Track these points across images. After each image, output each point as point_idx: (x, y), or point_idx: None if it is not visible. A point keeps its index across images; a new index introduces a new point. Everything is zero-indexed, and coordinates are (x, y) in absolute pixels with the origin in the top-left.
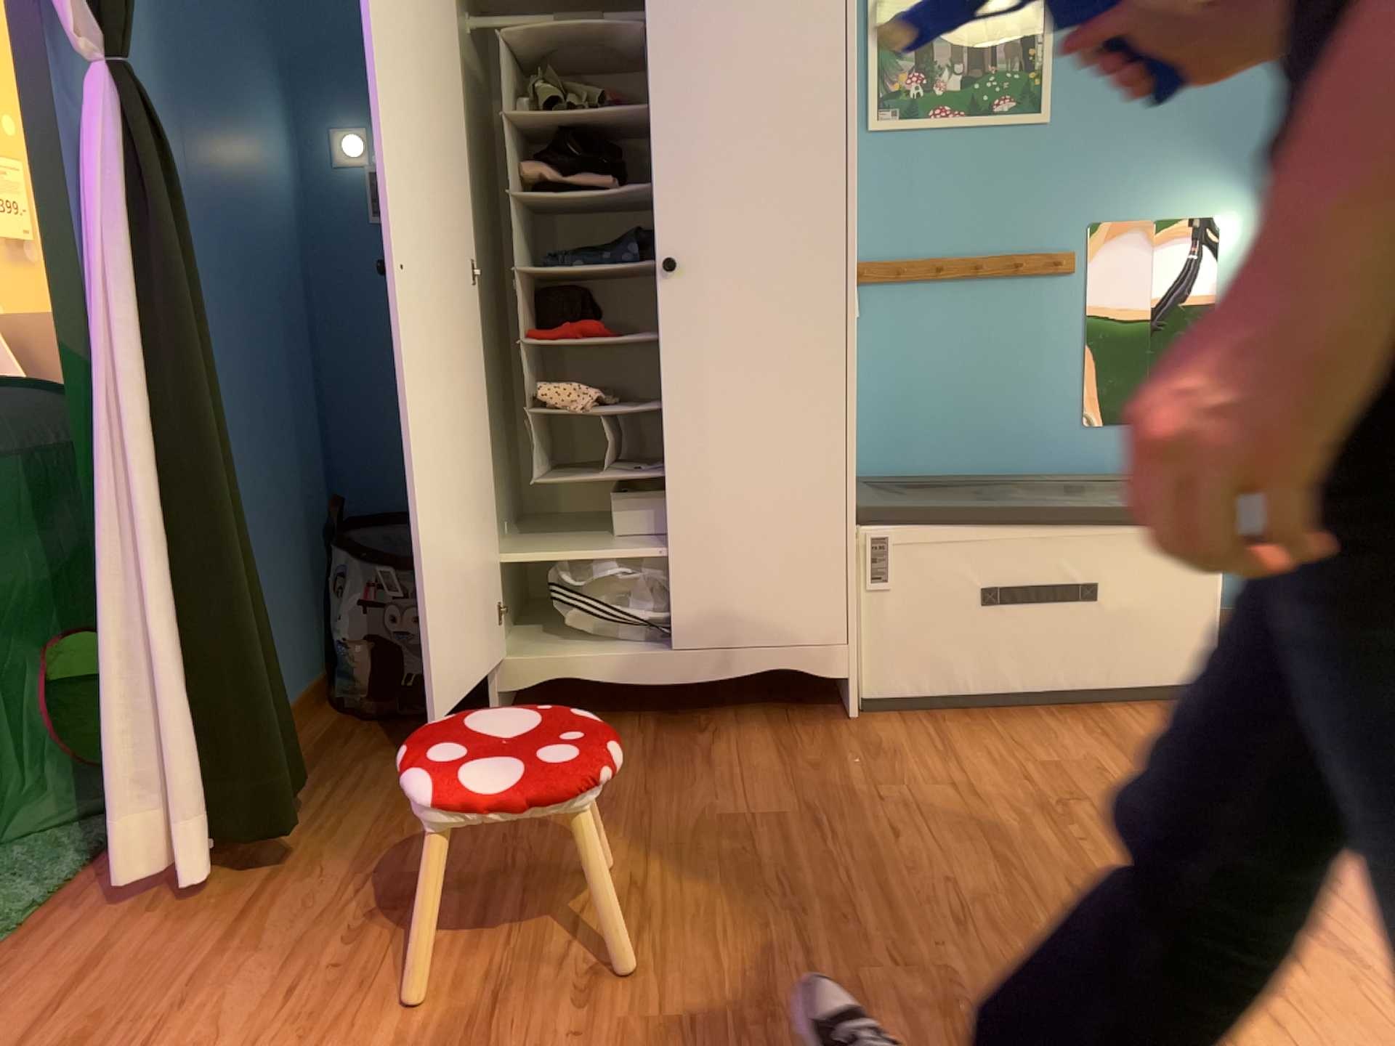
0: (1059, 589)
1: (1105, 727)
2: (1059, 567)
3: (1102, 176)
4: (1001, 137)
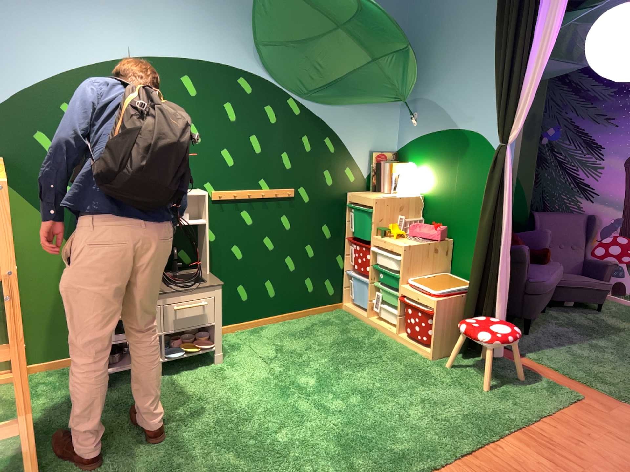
0: None
1: None
2: None
3: None
4: None
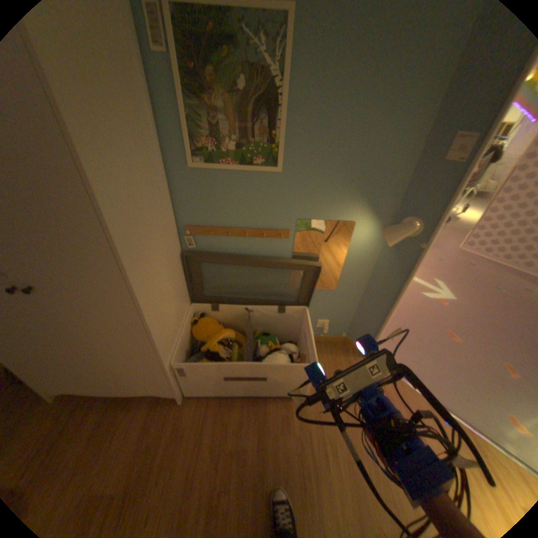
0: (254, 376)
1: (263, 418)
2: (254, 371)
3: (306, 198)
4: (258, 175)
